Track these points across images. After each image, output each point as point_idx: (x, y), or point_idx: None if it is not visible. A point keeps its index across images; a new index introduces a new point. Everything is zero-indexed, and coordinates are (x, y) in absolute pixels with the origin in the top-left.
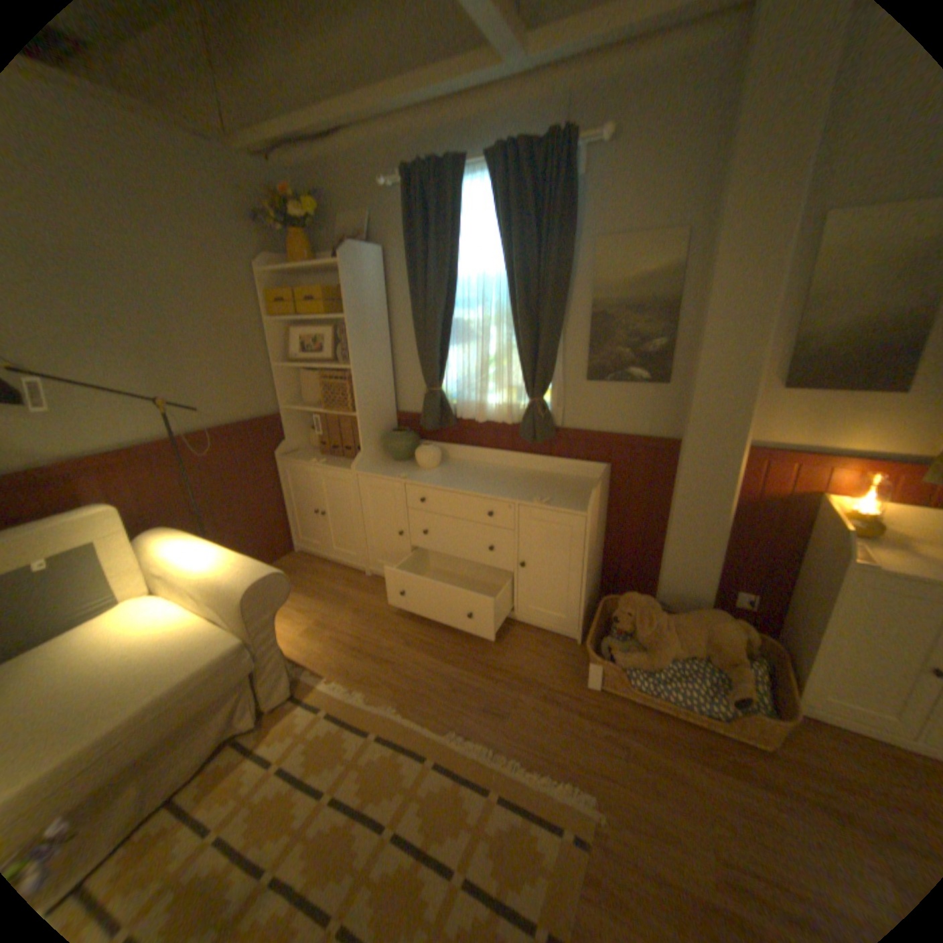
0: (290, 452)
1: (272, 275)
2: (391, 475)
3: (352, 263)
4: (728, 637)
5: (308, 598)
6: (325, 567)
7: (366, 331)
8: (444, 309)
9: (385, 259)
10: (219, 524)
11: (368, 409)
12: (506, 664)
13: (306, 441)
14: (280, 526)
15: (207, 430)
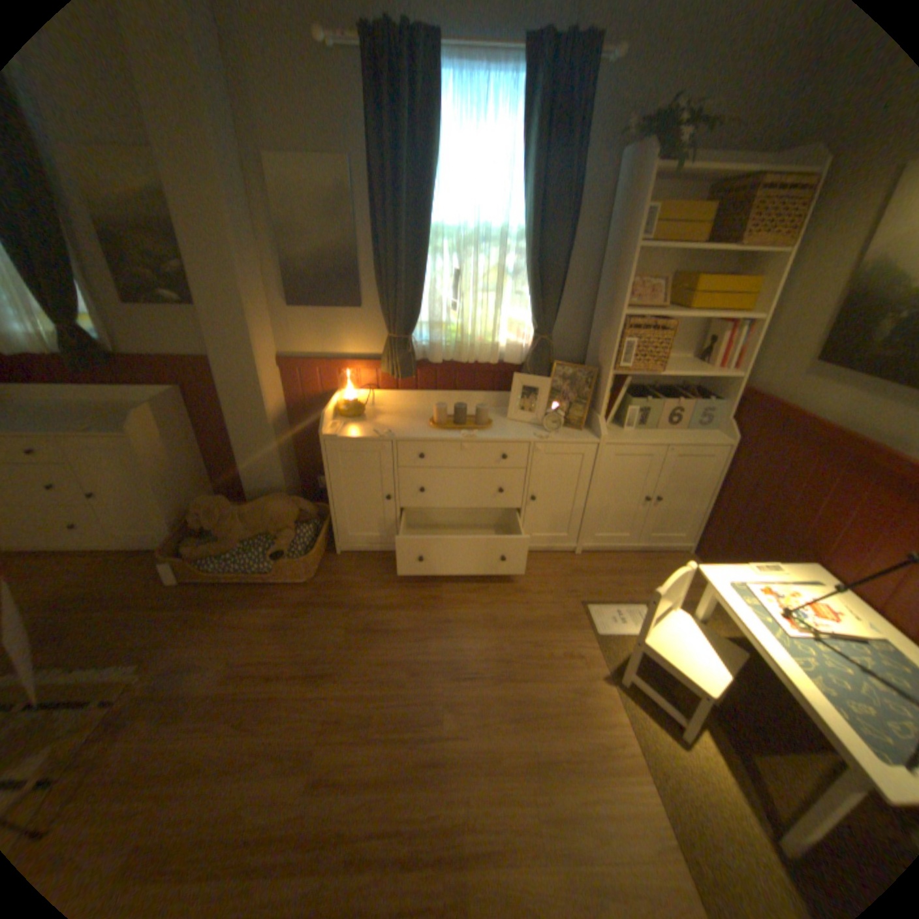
0: None
1: None
2: None
3: None
4: (276, 511)
5: None
6: None
7: None
8: None
9: None
10: None
11: None
12: (87, 592)
13: None
14: None
15: None
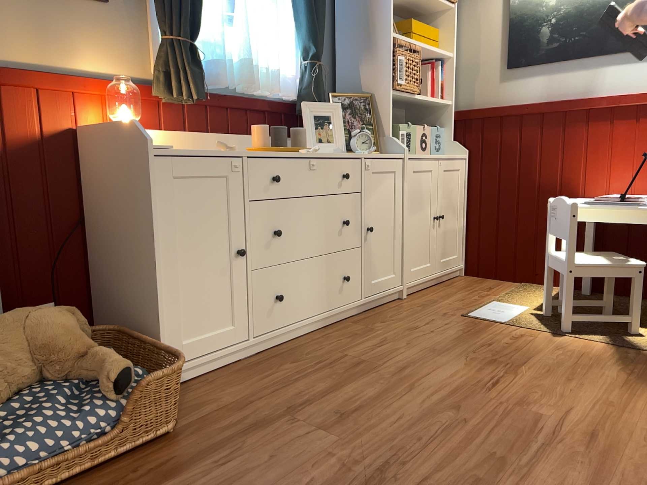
0: None
1: None
2: None
3: None
4: (53, 322)
5: None
6: None
7: None
8: None
9: None
10: None
11: None
12: None
13: None
14: None
15: None
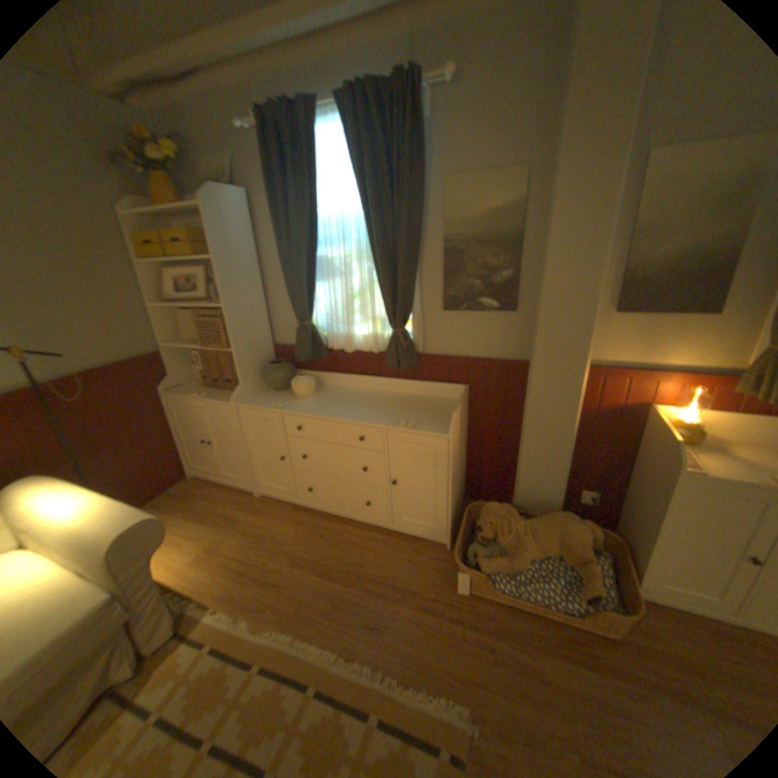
0: (173, 386)
1: (137, 216)
2: (269, 405)
3: (213, 203)
4: (577, 538)
5: (198, 524)
6: (215, 491)
7: (234, 269)
8: (307, 247)
9: (249, 199)
10: (101, 462)
11: (243, 343)
12: (384, 575)
13: (189, 374)
14: (169, 455)
15: (78, 373)
